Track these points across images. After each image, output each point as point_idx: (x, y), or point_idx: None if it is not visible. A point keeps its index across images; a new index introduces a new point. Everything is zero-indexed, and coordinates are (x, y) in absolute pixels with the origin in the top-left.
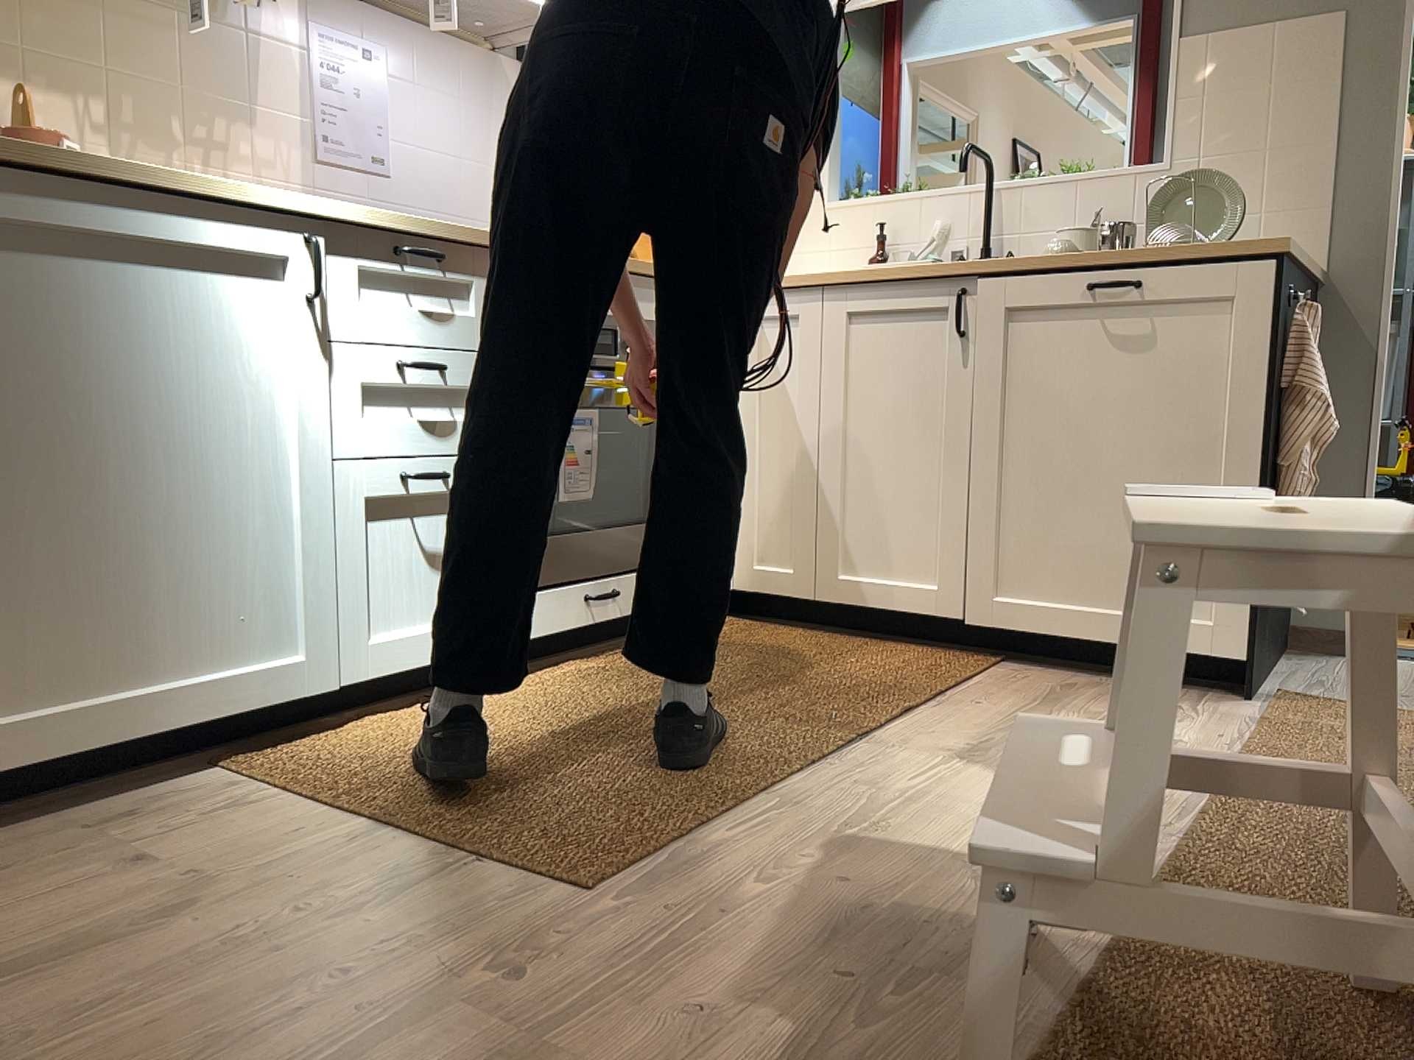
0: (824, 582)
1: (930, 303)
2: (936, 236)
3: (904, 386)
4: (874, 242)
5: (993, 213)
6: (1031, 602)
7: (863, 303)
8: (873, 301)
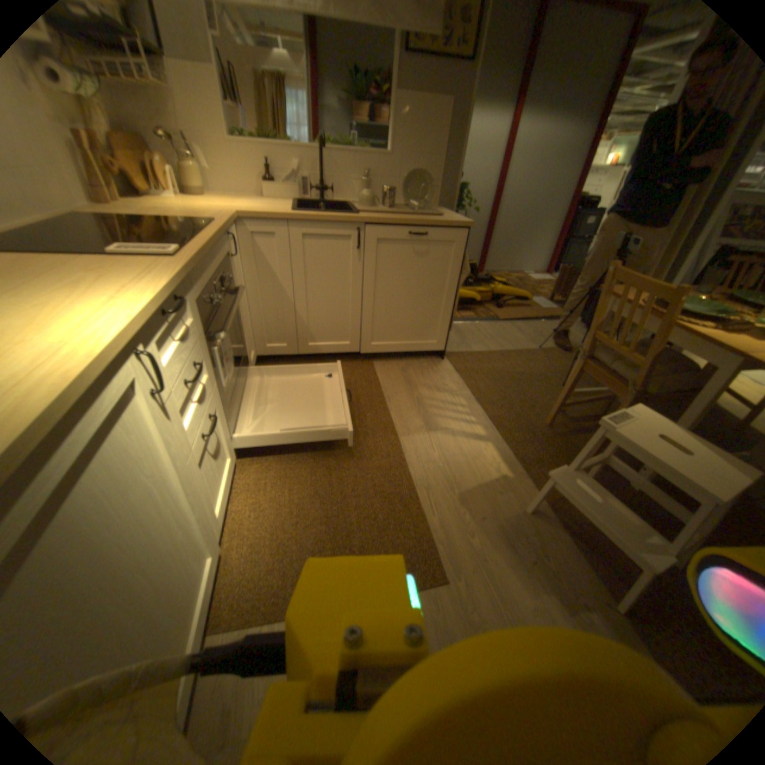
0: (300, 346)
1: (342, 231)
2: (293, 164)
3: (331, 267)
4: (259, 162)
5: (320, 157)
6: (382, 342)
7: (309, 228)
8: (315, 228)
